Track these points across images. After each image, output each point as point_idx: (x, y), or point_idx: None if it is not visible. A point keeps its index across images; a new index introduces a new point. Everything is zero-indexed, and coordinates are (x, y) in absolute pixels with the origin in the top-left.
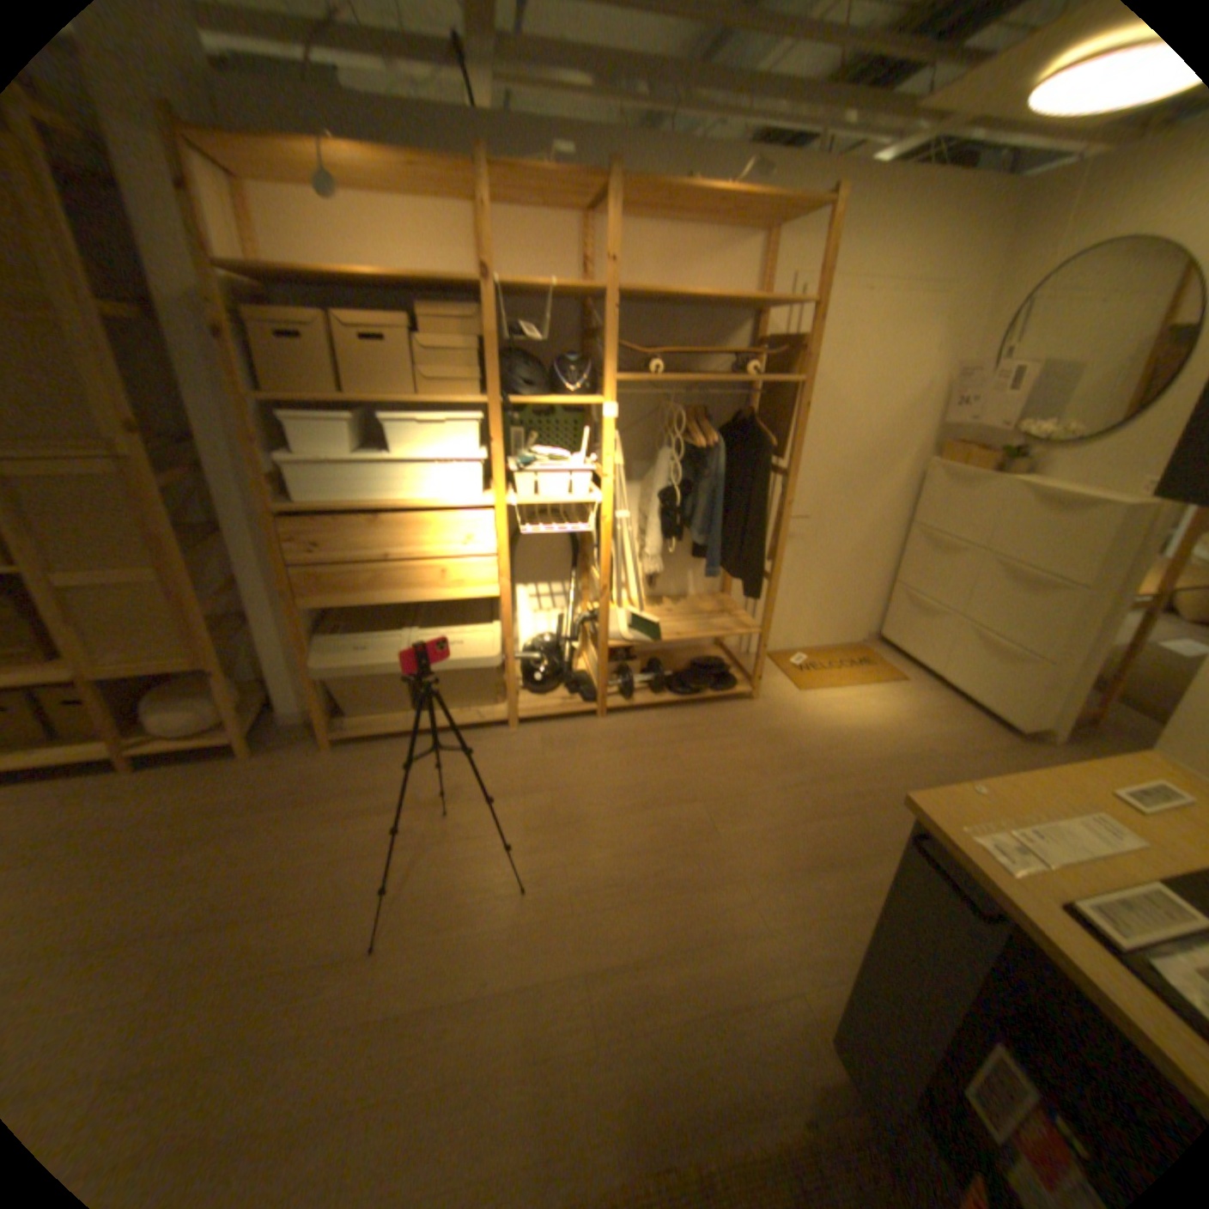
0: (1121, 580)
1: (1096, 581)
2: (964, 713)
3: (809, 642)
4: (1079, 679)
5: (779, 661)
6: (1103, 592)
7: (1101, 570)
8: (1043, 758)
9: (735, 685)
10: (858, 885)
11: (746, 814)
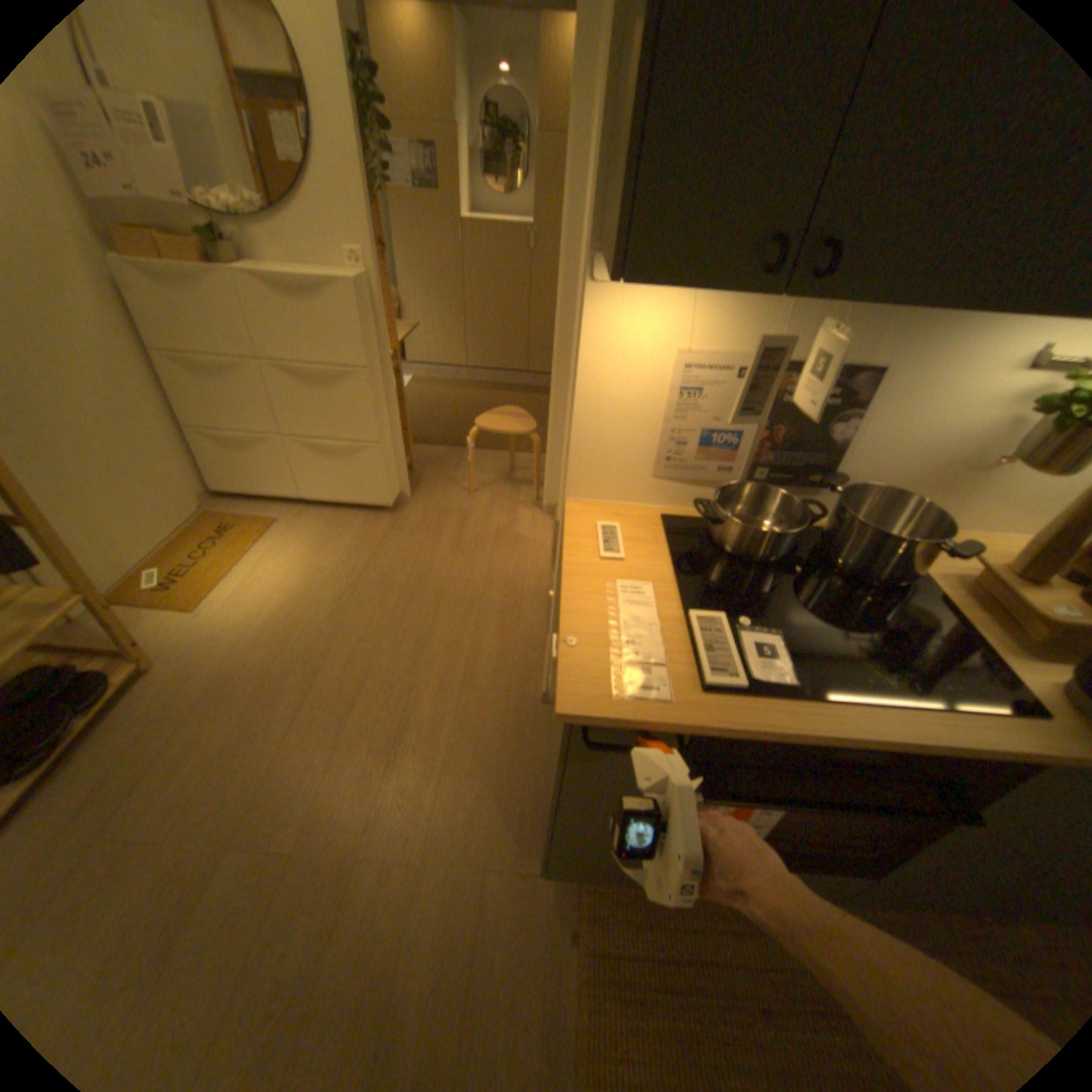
0: (376, 353)
1: (365, 361)
2: (339, 520)
3: (138, 552)
4: (392, 446)
5: (124, 599)
6: (373, 369)
7: (363, 350)
8: (410, 518)
9: (102, 681)
10: (420, 738)
11: (281, 800)
